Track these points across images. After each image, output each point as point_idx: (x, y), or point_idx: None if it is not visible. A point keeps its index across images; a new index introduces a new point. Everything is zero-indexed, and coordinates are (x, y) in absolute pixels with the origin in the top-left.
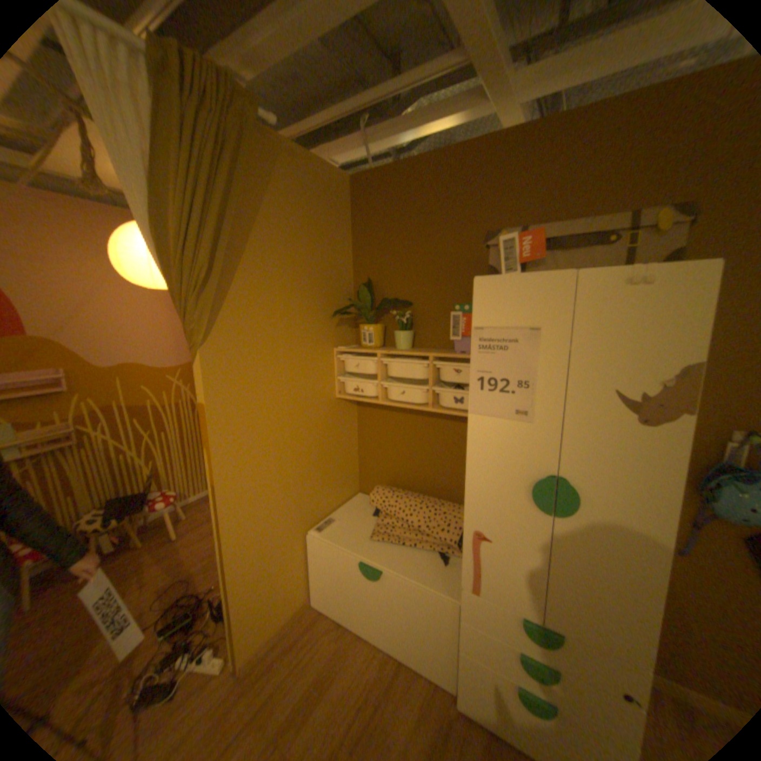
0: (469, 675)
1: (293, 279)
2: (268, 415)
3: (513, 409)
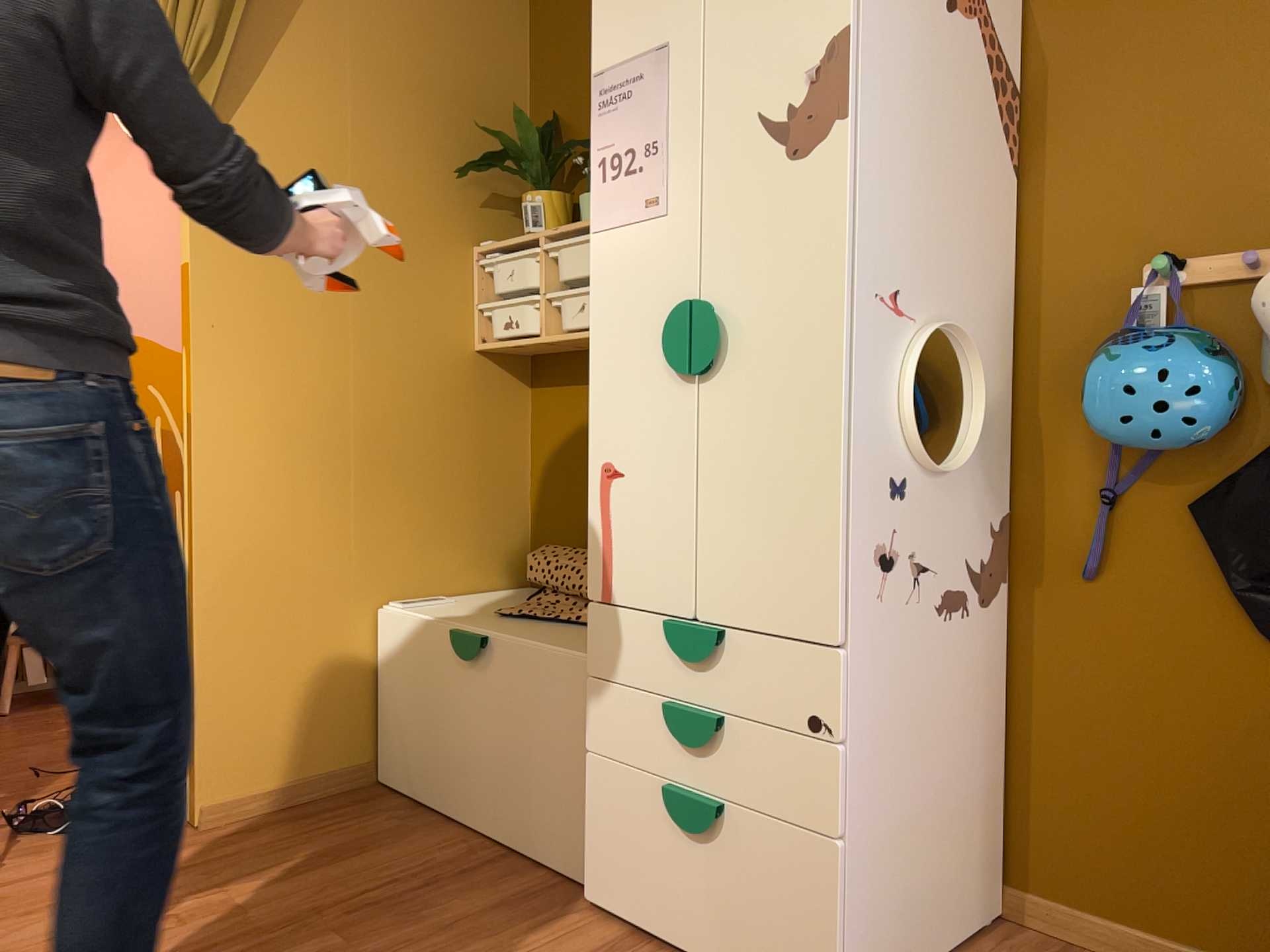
0: (600, 800)
1: (387, 95)
2: (312, 326)
3: (642, 199)
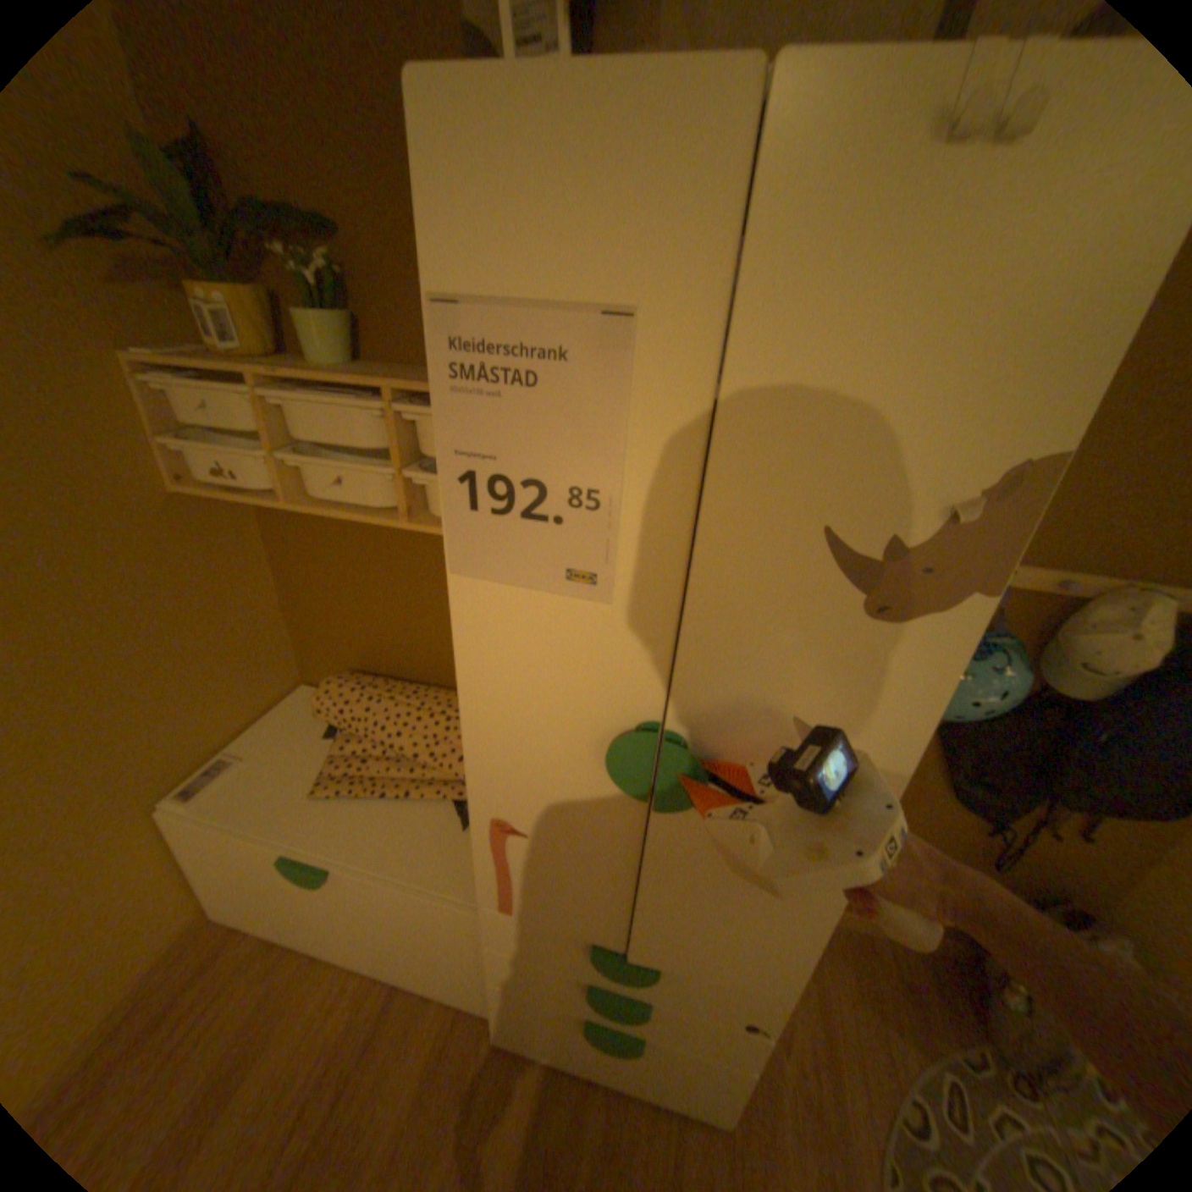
0: (506, 1010)
1: None
2: None
3: (562, 567)
